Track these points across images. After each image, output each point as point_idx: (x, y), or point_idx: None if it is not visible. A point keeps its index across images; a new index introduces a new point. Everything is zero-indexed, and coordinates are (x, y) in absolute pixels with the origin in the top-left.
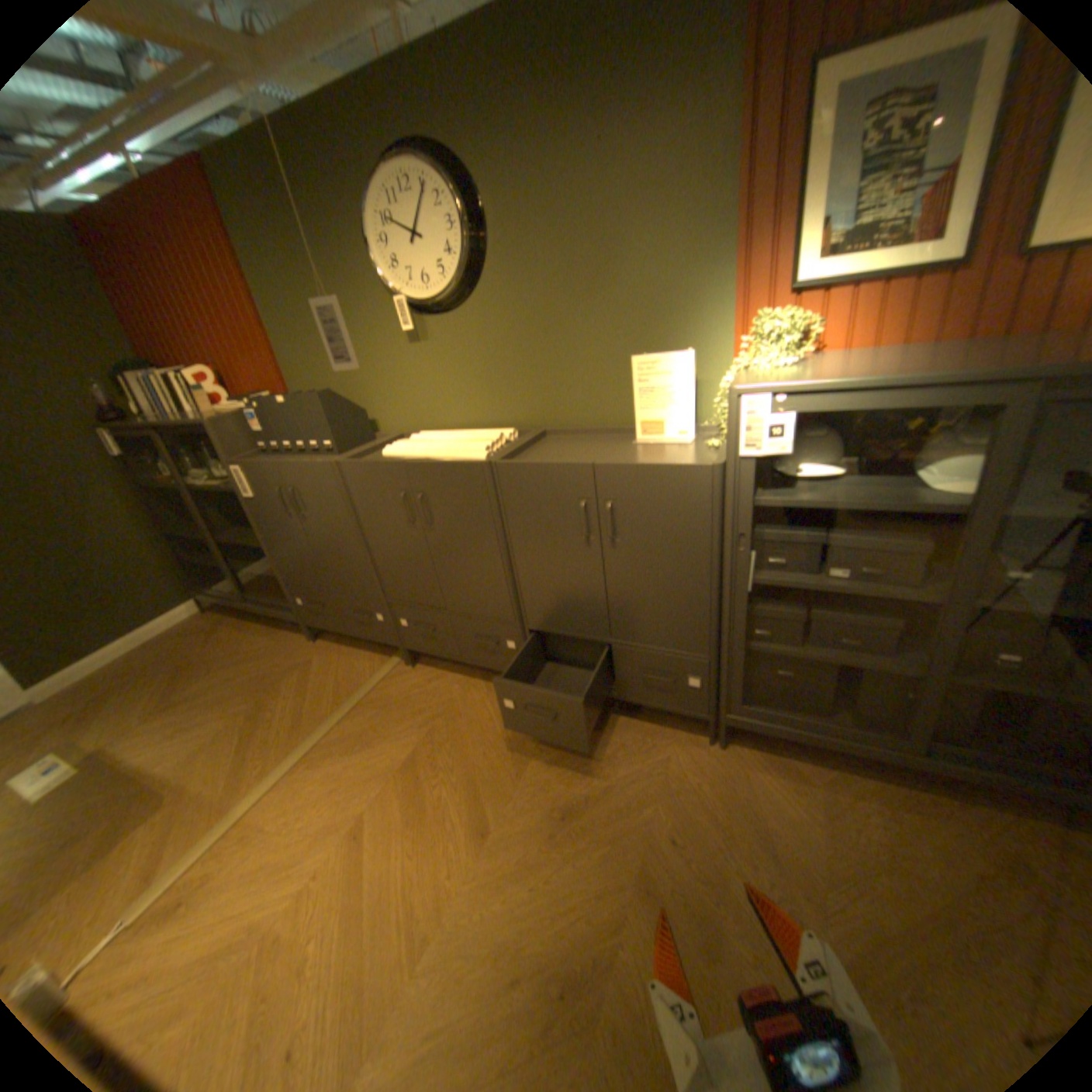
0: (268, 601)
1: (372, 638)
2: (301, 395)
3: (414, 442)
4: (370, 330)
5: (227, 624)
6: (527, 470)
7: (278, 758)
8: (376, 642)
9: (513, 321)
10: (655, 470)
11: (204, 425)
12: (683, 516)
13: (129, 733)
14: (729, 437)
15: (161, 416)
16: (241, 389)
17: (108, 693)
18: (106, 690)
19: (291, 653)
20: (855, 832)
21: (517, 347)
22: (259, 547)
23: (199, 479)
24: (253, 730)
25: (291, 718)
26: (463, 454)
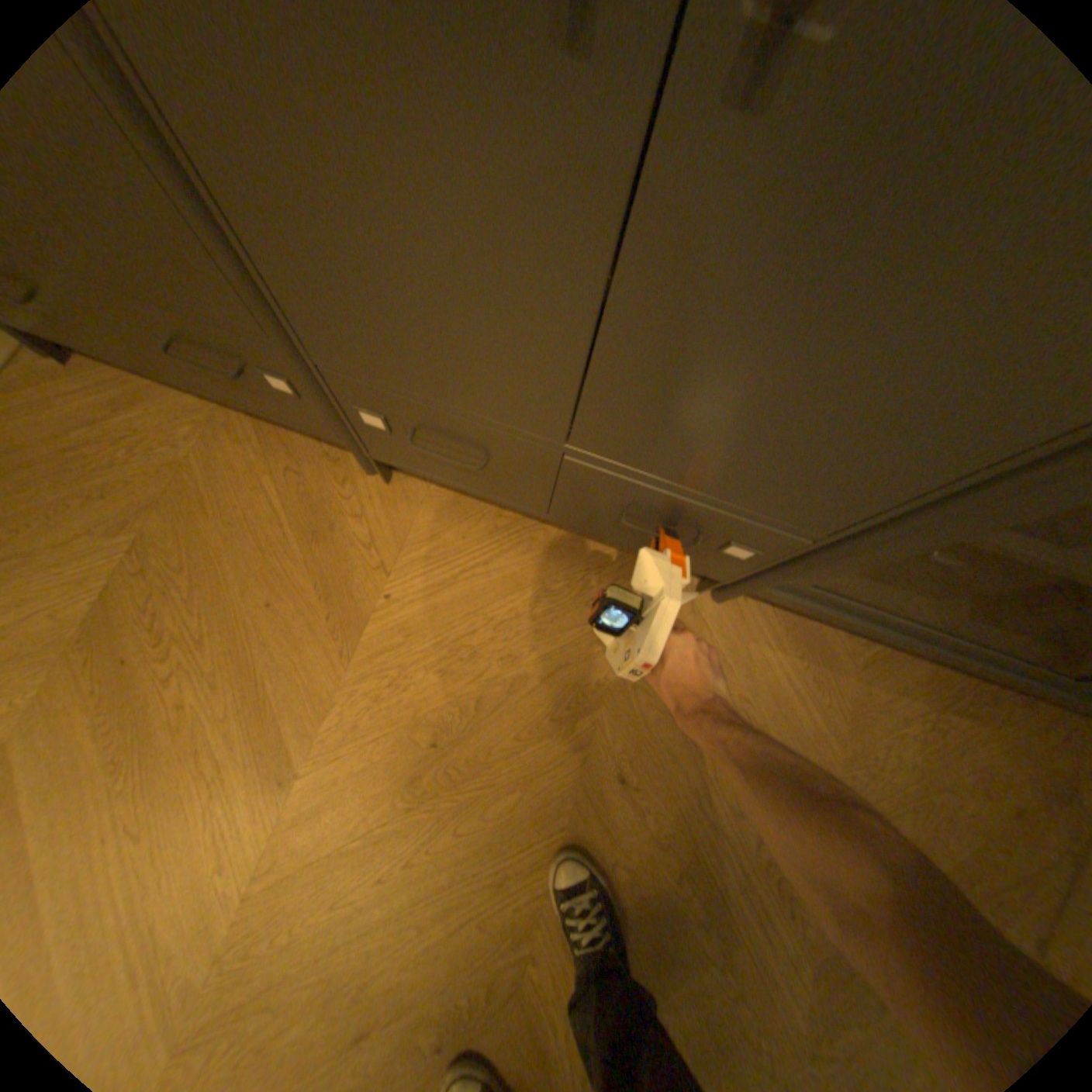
0: None
1: None
2: None
3: None
4: None
5: None
6: None
7: None
8: None
9: None
10: None
11: None
12: None
13: None
14: None
15: None
16: None
17: None
18: None
19: None
20: (884, 747)
21: None
22: None
23: None
24: None
25: None
26: None
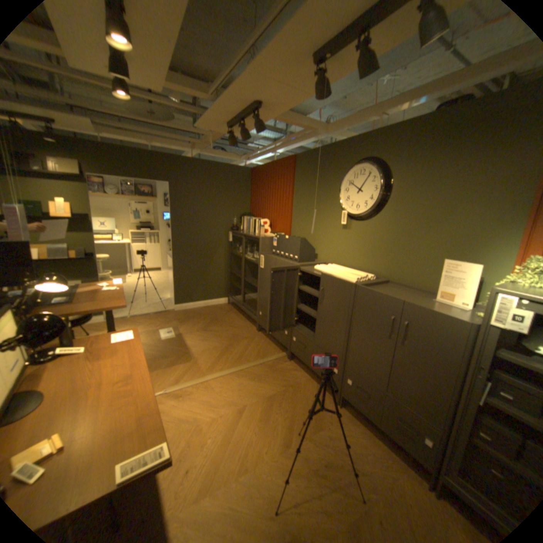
0: (251, 308)
1: (280, 340)
2: (295, 237)
3: (329, 267)
4: (329, 220)
5: (234, 311)
6: (372, 292)
7: (229, 366)
8: (280, 342)
9: (391, 230)
10: (438, 314)
11: (260, 239)
12: (448, 344)
13: (192, 332)
14: (487, 312)
15: (248, 232)
16: (276, 230)
17: (192, 316)
18: (192, 315)
19: (249, 332)
20: None
21: (389, 241)
22: (257, 287)
23: (249, 256)
24: (226, 352)
25: (239, 355)
26: (347, 277)
